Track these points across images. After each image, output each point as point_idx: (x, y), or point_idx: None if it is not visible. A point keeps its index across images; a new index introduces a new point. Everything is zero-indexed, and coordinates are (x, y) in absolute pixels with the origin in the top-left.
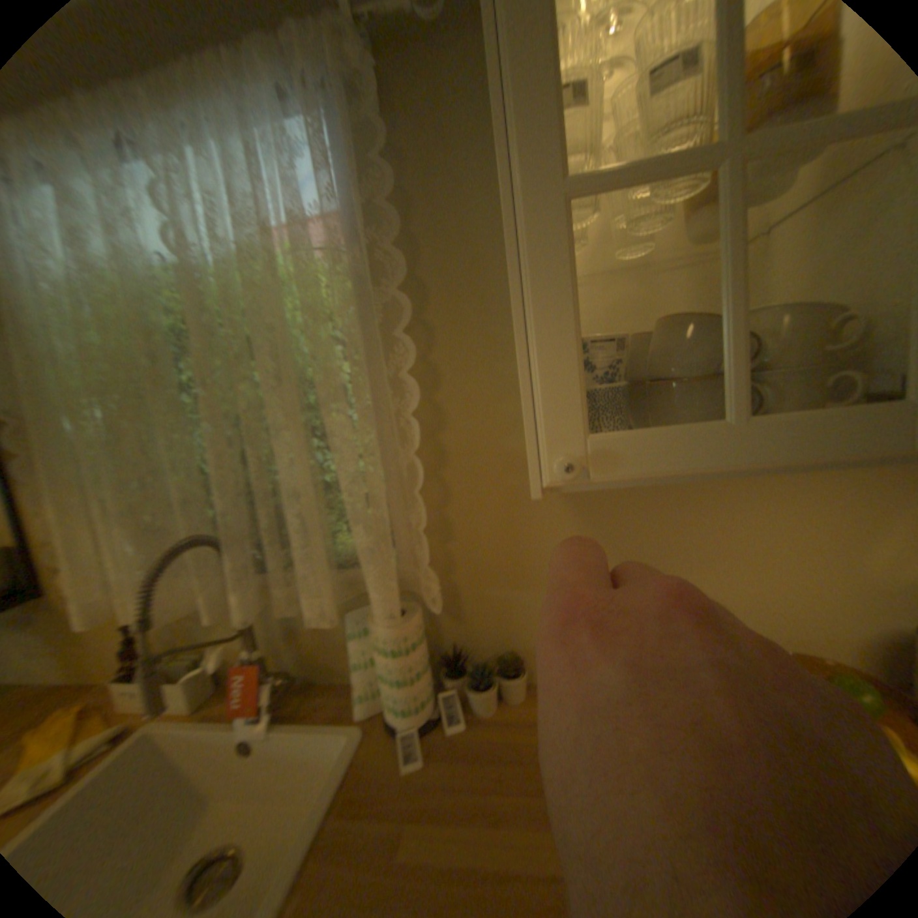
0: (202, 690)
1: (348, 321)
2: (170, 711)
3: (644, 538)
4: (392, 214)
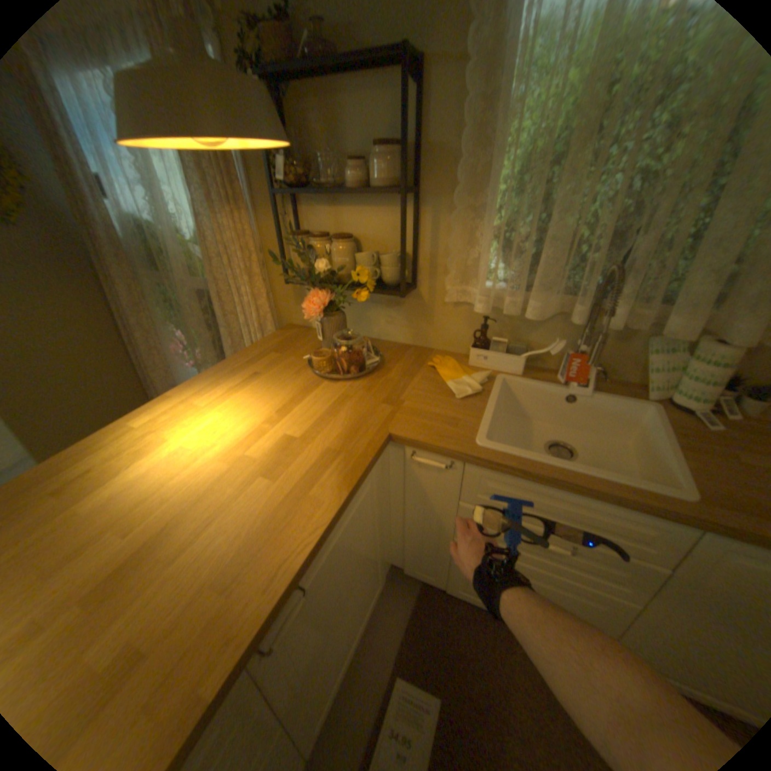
0: (526, 363)
1: None
2: (505, 370)
3: None
4: None
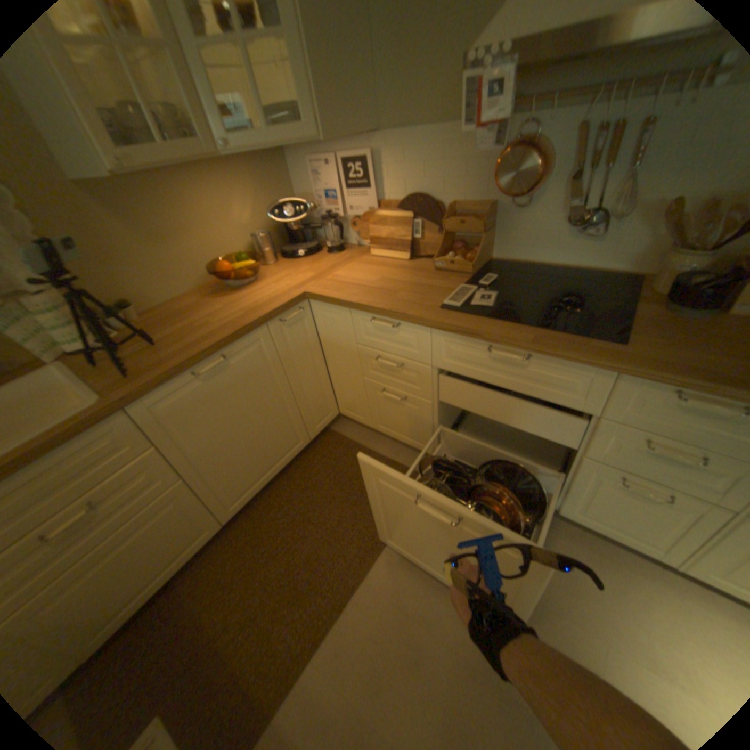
0: None
1: None
2: None
3: (155, 223)
4: None
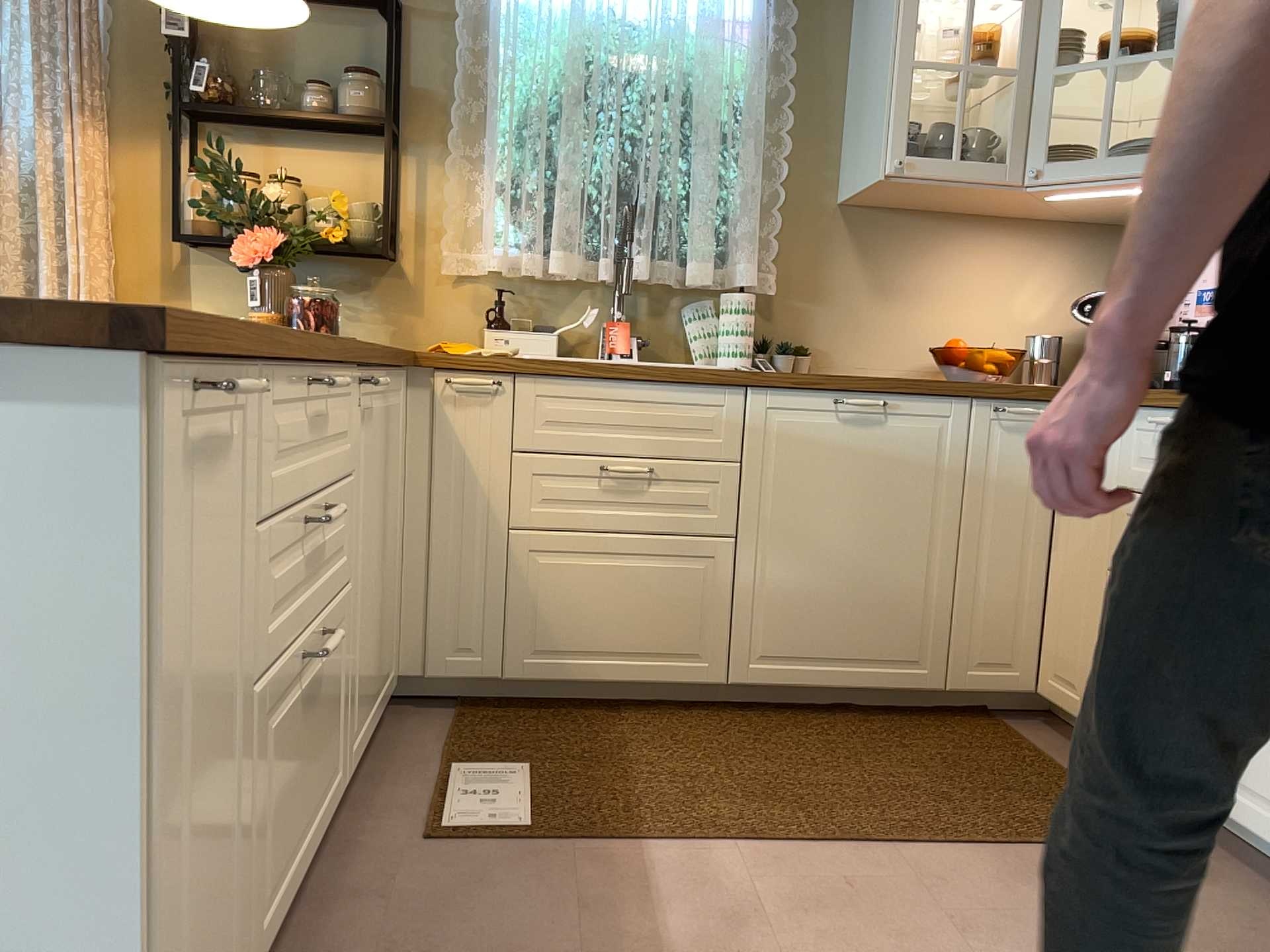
0: (558, 347)
1: (758, 88)
2: (535, 355)
3: (899, 272)
4: (791, 32)
